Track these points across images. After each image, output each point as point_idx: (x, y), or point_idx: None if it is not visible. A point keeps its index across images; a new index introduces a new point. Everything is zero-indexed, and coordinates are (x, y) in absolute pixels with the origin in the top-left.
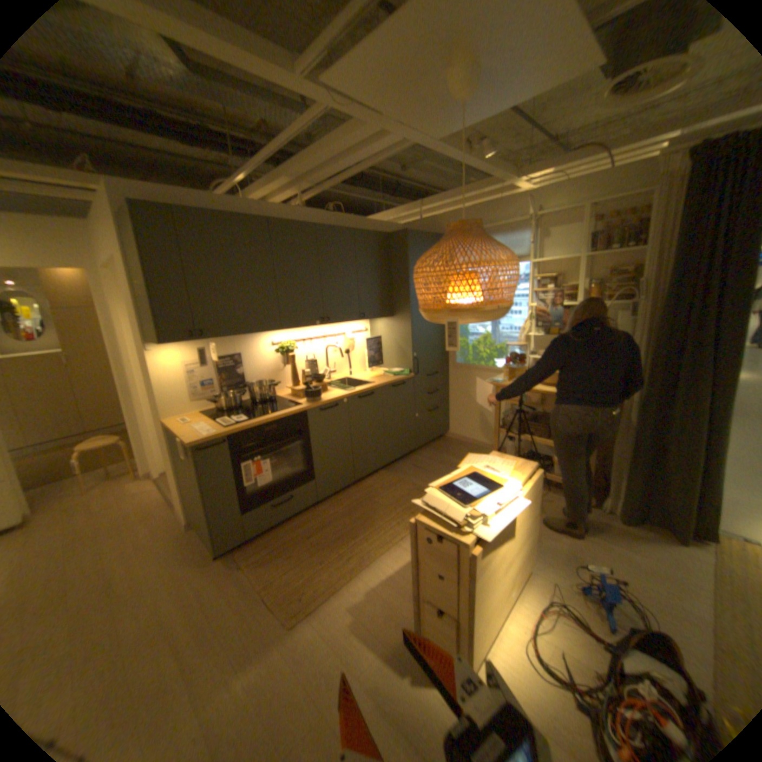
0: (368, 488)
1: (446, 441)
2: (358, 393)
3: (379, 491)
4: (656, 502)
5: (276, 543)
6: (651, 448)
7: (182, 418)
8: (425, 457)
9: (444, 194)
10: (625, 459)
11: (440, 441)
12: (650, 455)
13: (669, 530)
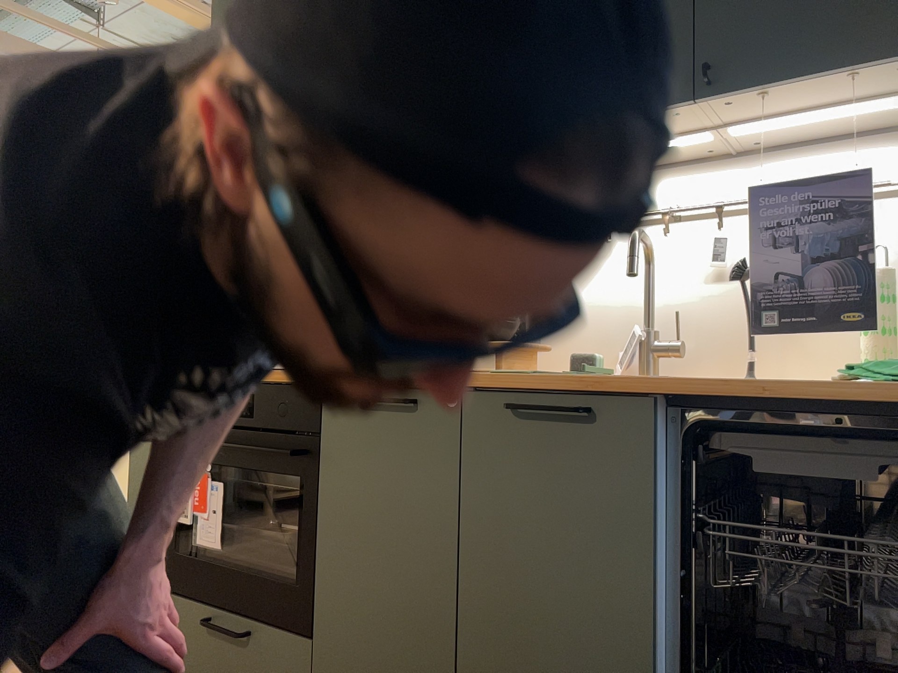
0: None
1: None
2: (512, 384)
3: None
4: None
5: None
6: None
7: None
8: None
9: None
10: None
11: None
12: None
13: None
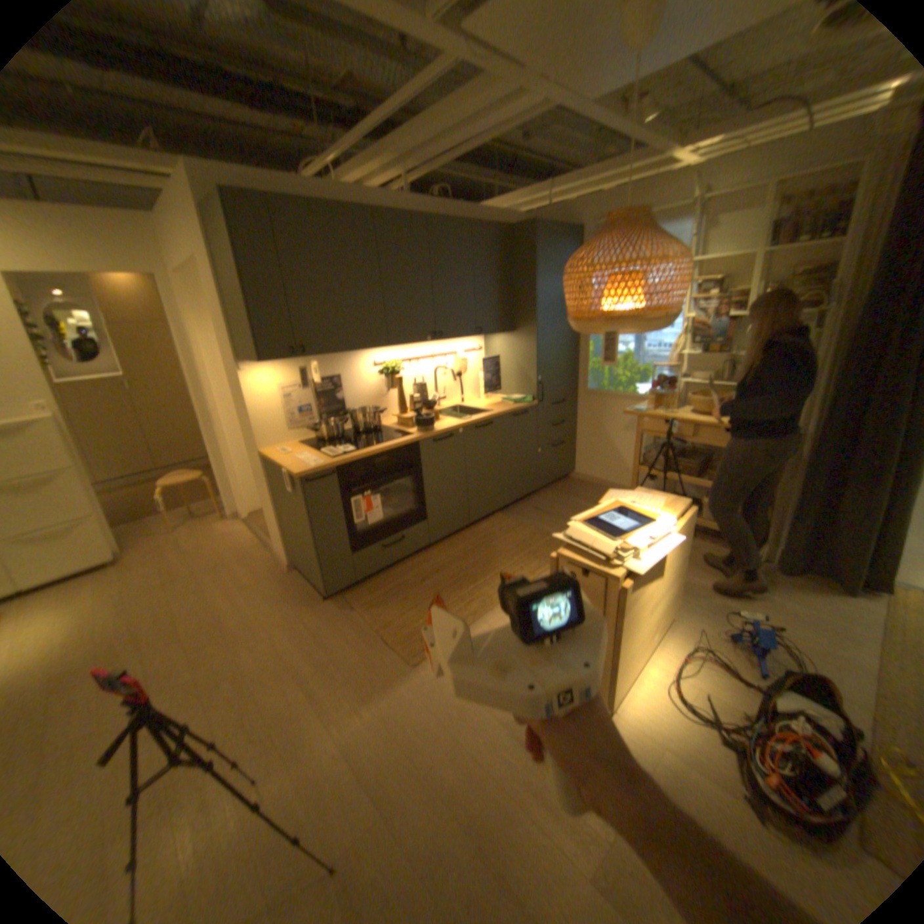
0: (484, 532)
1: (571, 482)
2: (474, 423)
3: (497, 535)
4: (823, 549)
5: (389, 586)
6: (823, 488)
7: (281, 449)
8: (547, 499)
9: (581, 172)
10: (790, 501)
11: (564, 482)
12: (821, 496)
13: (836, 579)
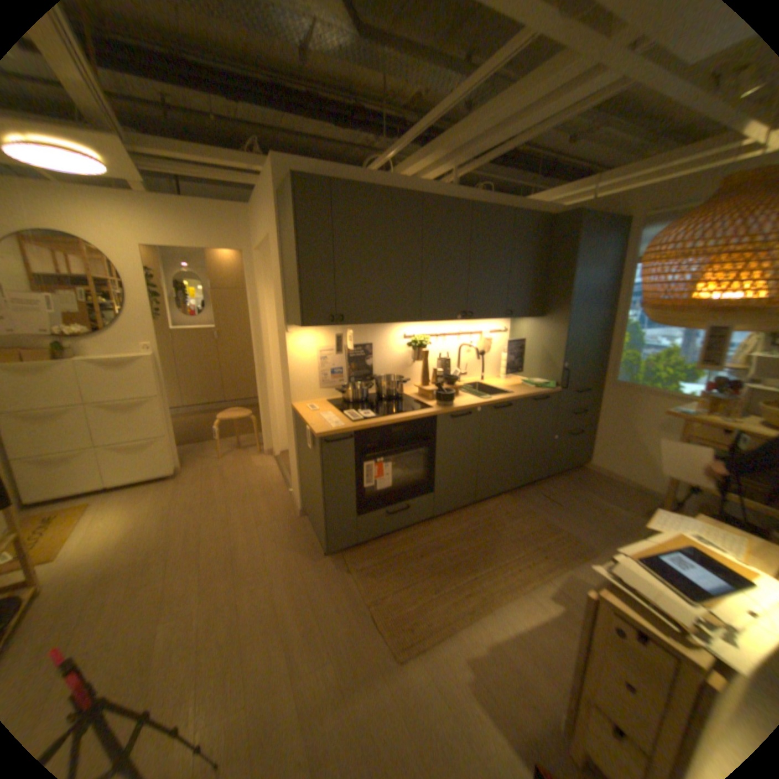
0: (490, 512)
1: (587, 473)
2: (494, 402)
3: (503, 518)
4: None
5: (388, 553)
6: None
7: (311, 404)
8: (560, 488)
9: (636, 163)
10: None
11: (578, 471)
12: None
13: None
